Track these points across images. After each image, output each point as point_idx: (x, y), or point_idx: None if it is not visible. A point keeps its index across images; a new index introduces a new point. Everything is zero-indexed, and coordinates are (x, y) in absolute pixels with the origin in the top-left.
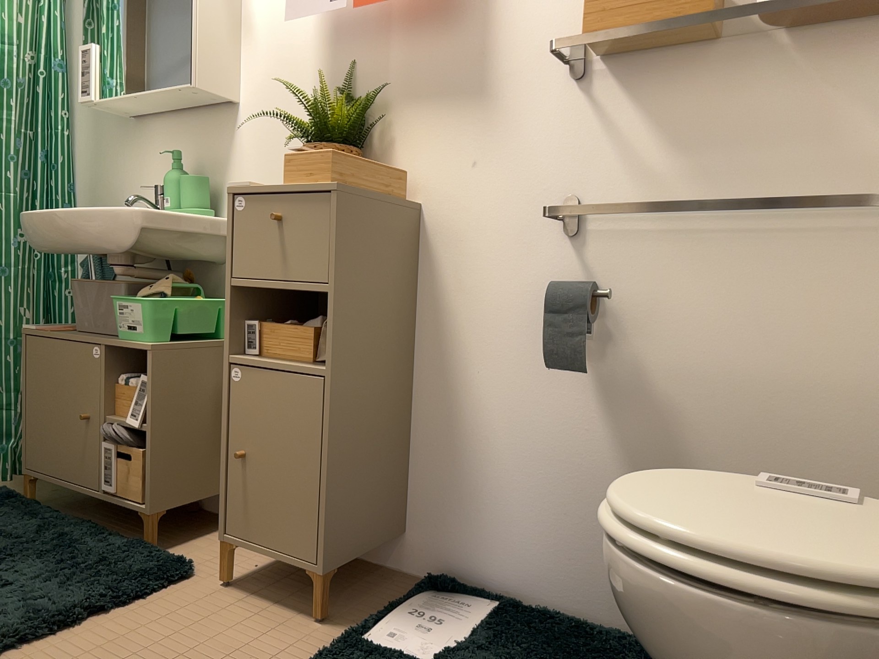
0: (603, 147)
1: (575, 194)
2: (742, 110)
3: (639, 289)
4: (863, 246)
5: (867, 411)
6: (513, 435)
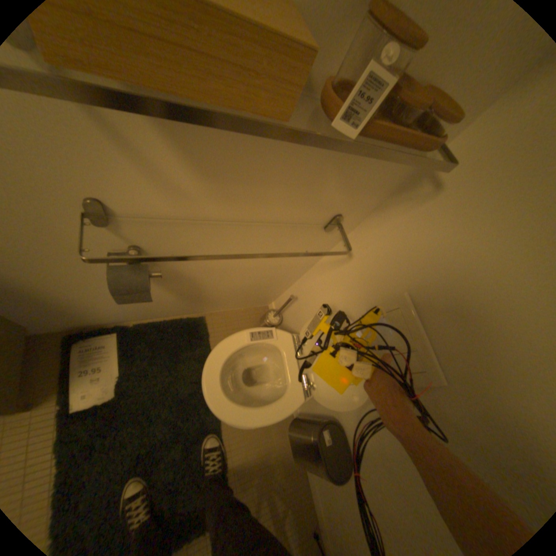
0: (123, 158)
1: (96, 196)
2: (274, 158)
3: (176, 247)
4: (304, 232)
5: (278, 270)
6: (94, 298)
